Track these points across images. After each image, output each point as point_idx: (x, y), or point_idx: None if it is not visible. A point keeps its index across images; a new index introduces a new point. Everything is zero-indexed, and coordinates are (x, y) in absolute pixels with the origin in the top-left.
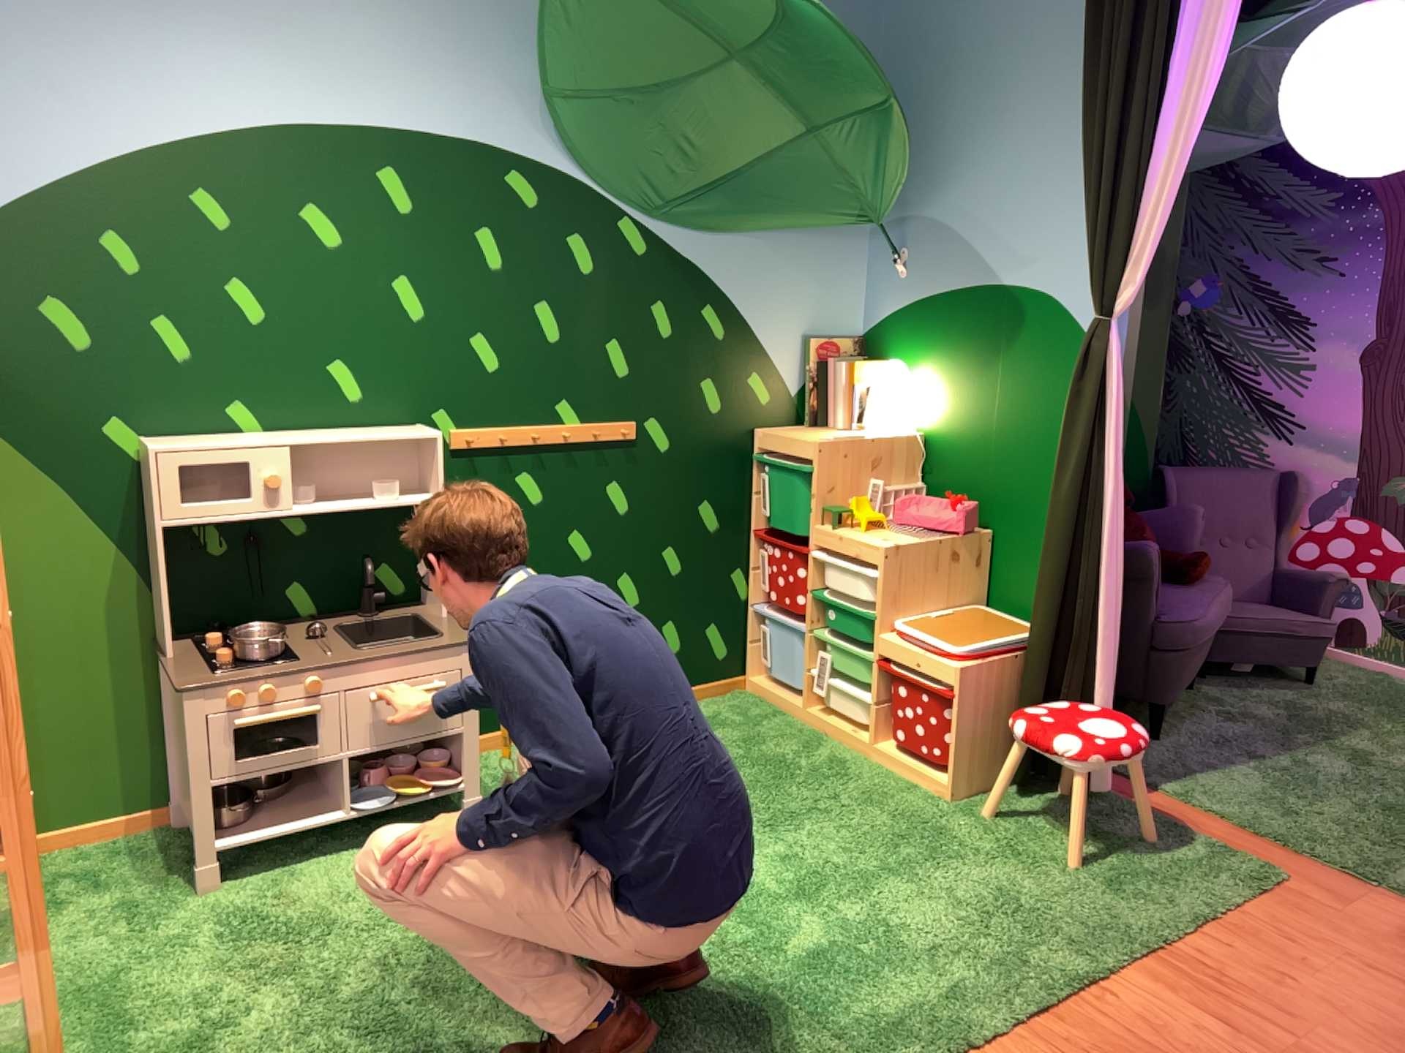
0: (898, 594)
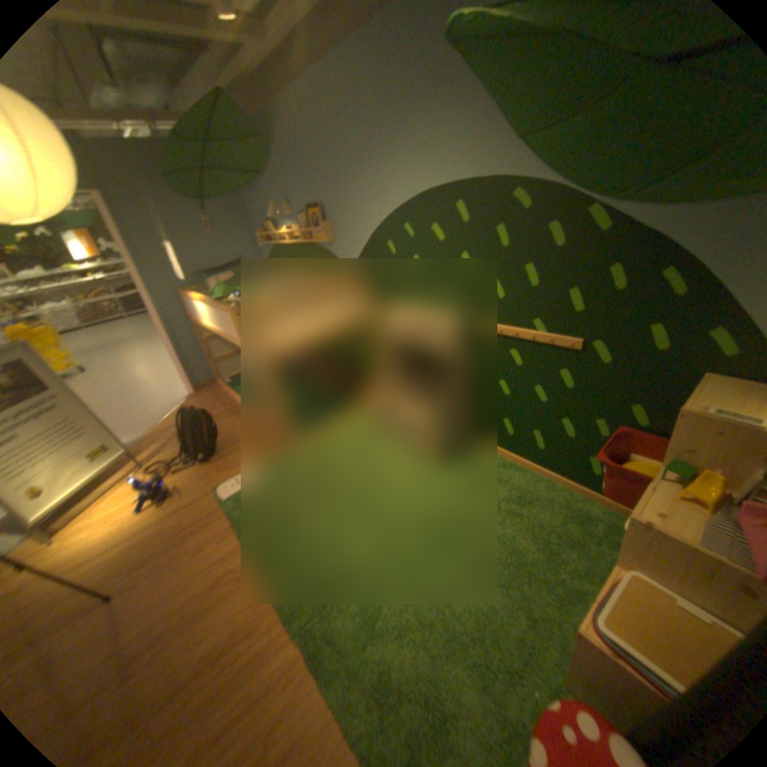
0: (641, 557)
